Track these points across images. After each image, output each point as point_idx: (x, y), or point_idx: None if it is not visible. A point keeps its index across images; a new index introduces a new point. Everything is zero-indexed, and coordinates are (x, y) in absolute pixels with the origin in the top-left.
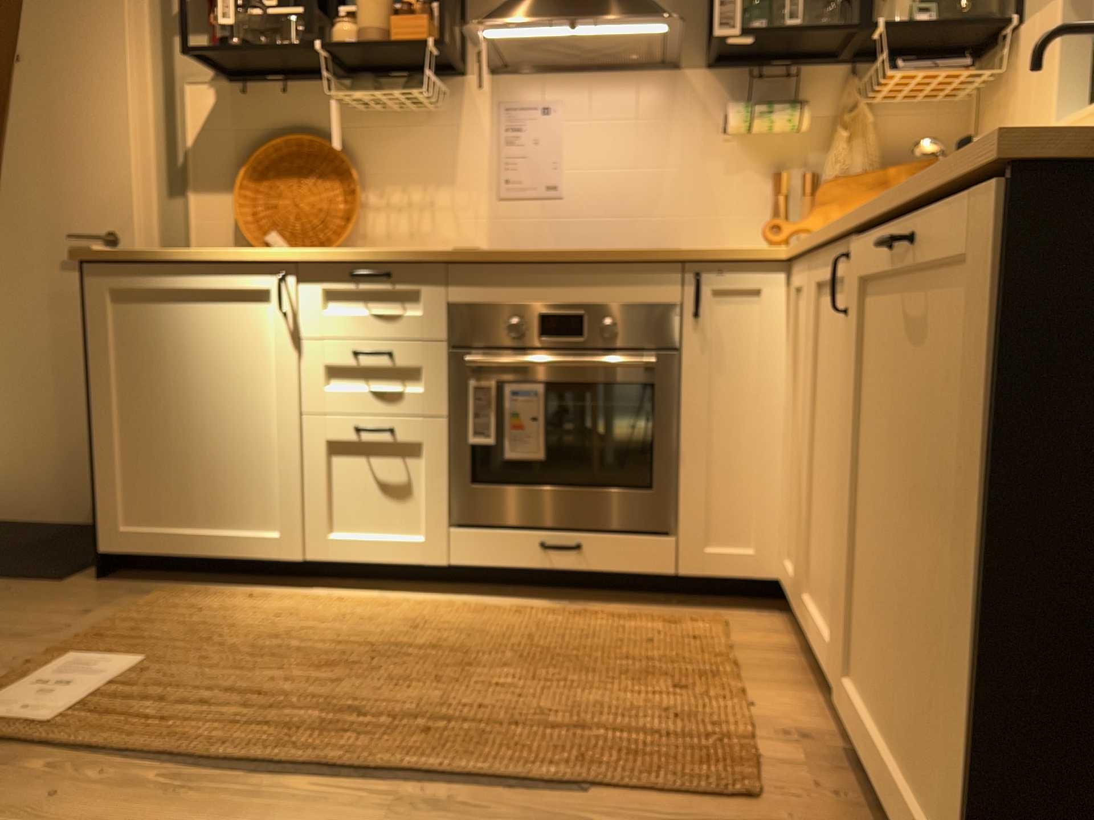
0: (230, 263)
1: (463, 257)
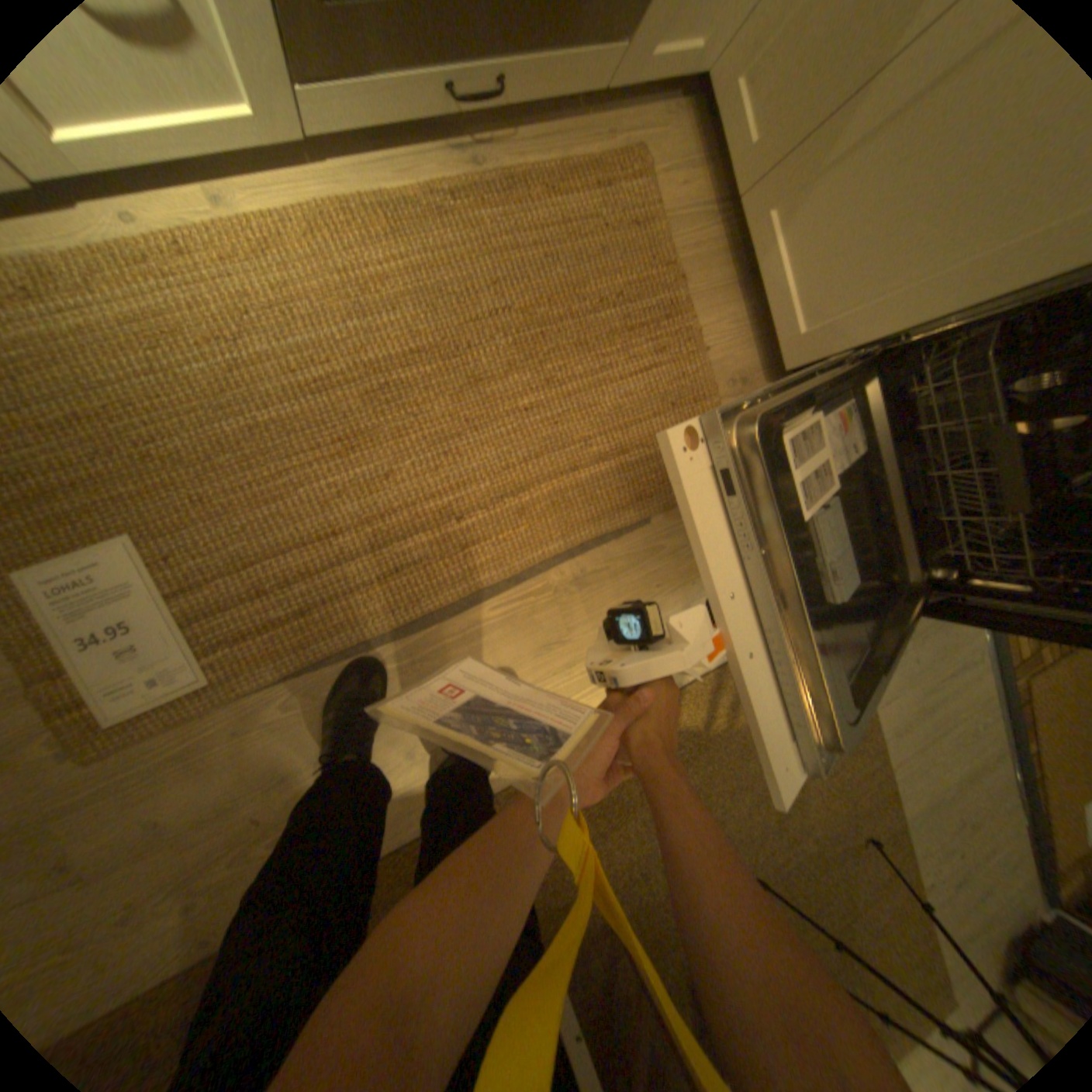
0: None
1: None
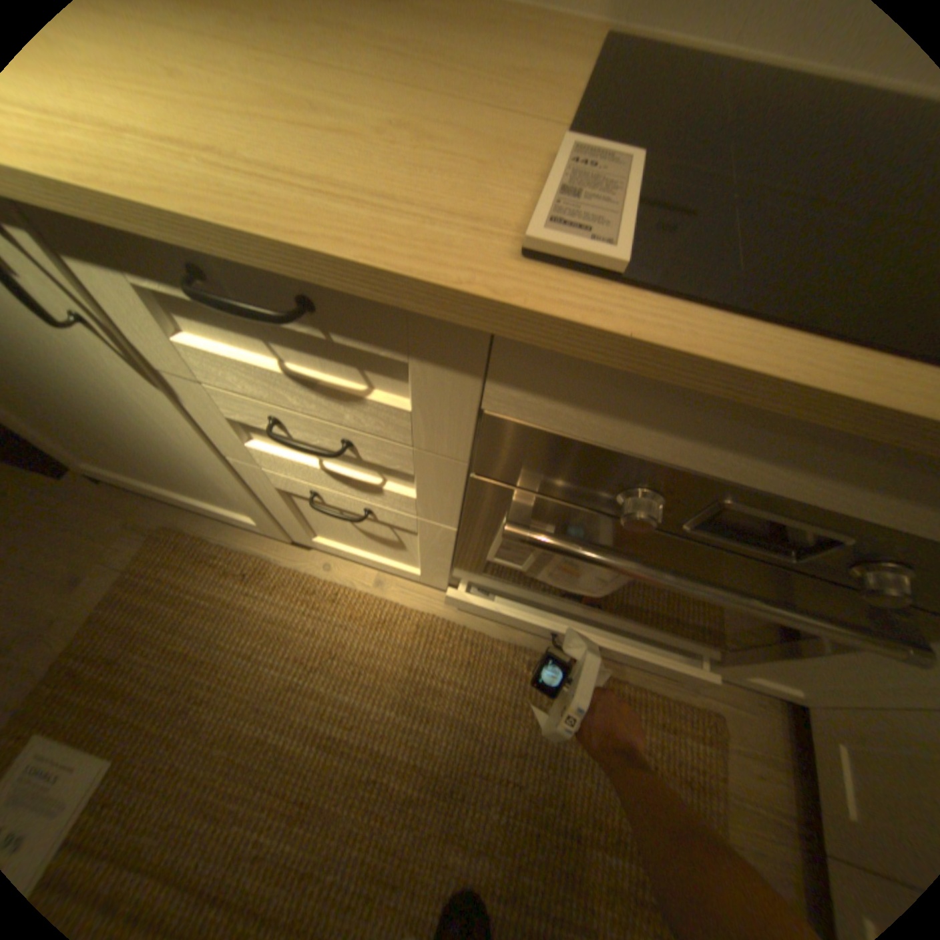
0: None
1: (575, 334)
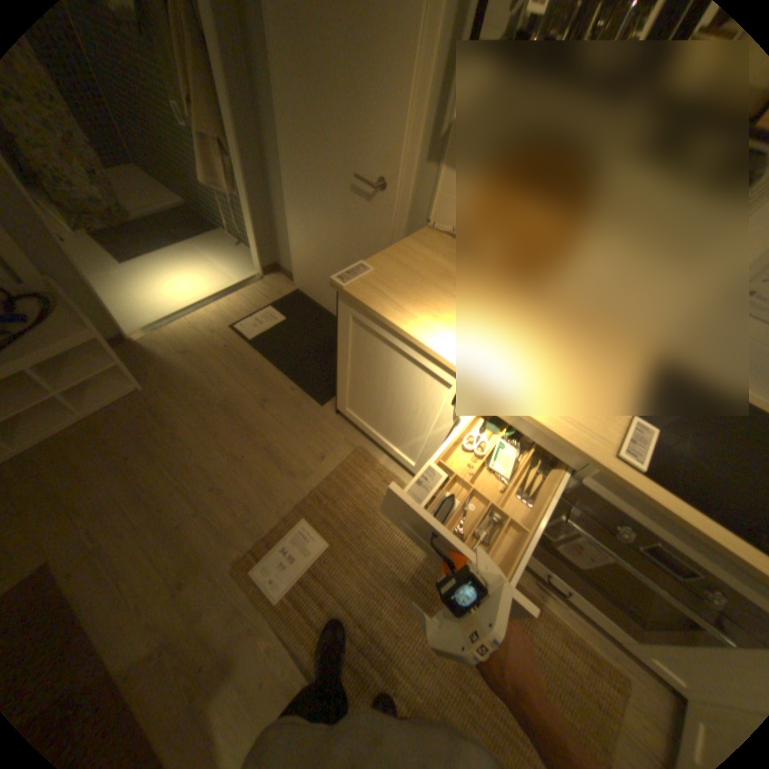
0: (432, 355)
1: (625, 484)
